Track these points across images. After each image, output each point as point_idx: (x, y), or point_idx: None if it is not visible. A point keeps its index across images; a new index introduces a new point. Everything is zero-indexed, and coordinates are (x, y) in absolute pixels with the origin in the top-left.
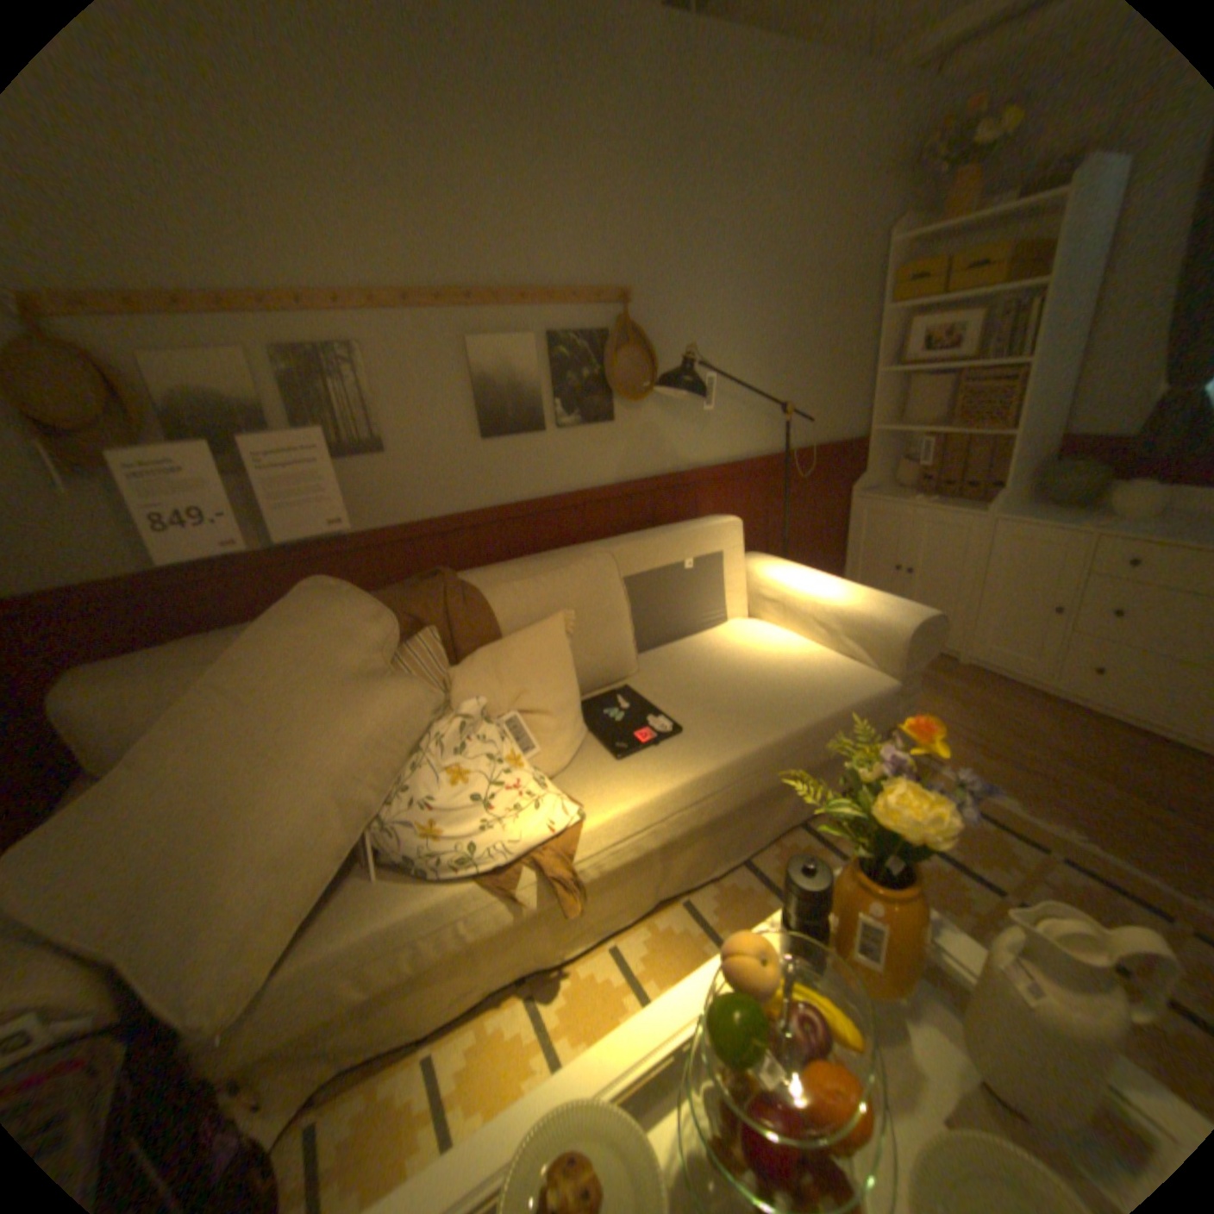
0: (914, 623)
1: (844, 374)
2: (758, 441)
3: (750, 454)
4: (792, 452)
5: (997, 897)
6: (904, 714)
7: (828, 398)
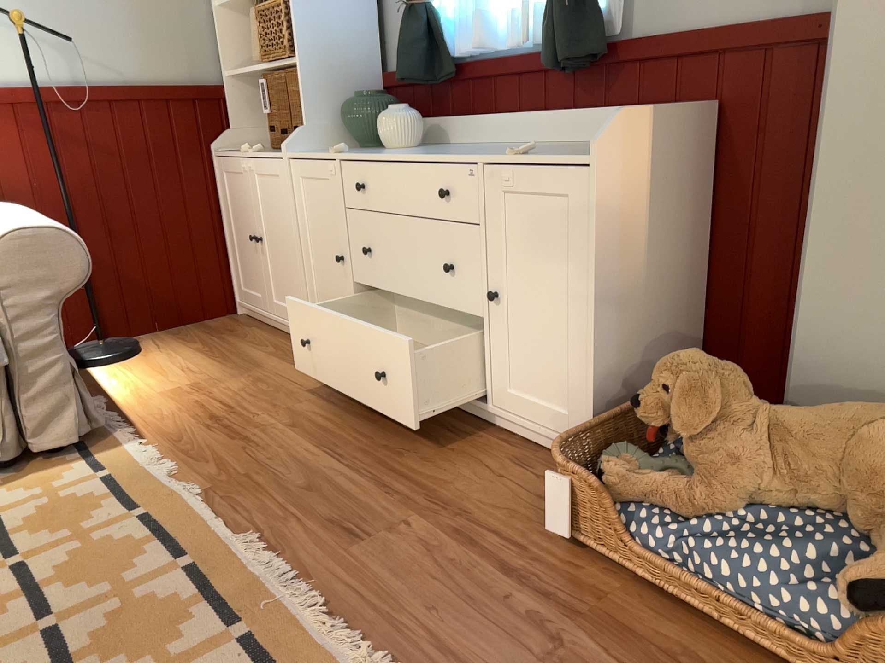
0: (5, 234)
1: (163, 5)
2: (24, 70)
3: (12, 84)
4: (53, 79)
5: (3, 558)
6: (32, 360)
7: (143, 30)
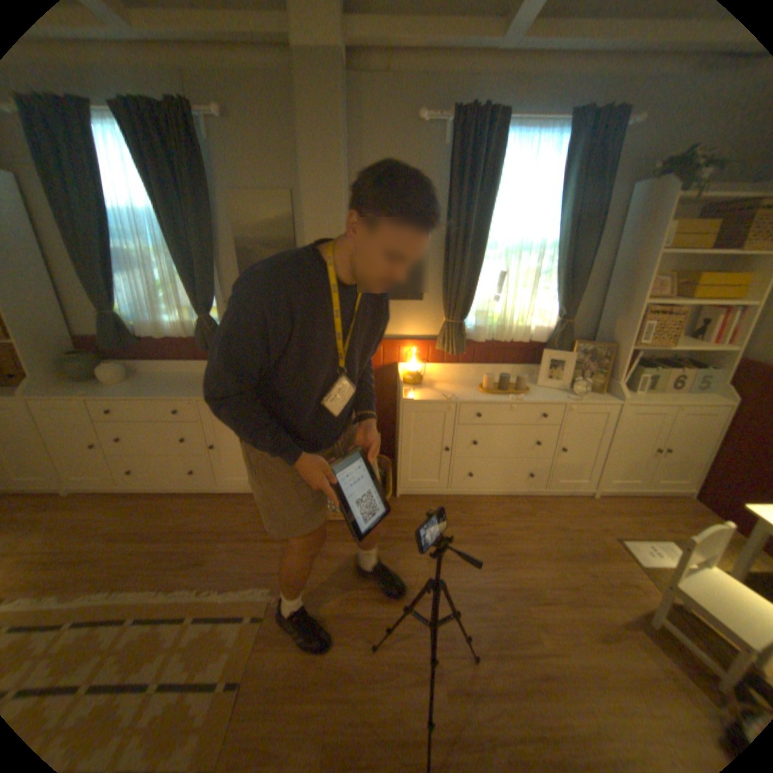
0: None
1: None
2: None
3: None
4: None
5: None
6: None
7: None
